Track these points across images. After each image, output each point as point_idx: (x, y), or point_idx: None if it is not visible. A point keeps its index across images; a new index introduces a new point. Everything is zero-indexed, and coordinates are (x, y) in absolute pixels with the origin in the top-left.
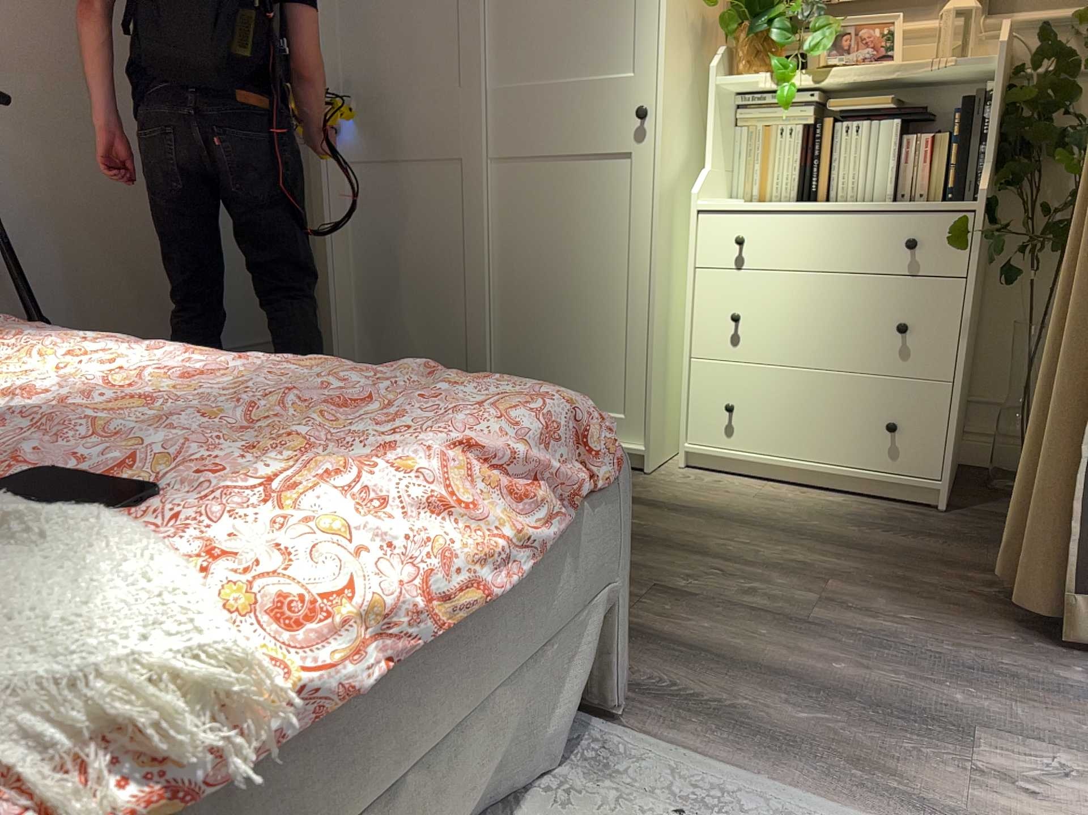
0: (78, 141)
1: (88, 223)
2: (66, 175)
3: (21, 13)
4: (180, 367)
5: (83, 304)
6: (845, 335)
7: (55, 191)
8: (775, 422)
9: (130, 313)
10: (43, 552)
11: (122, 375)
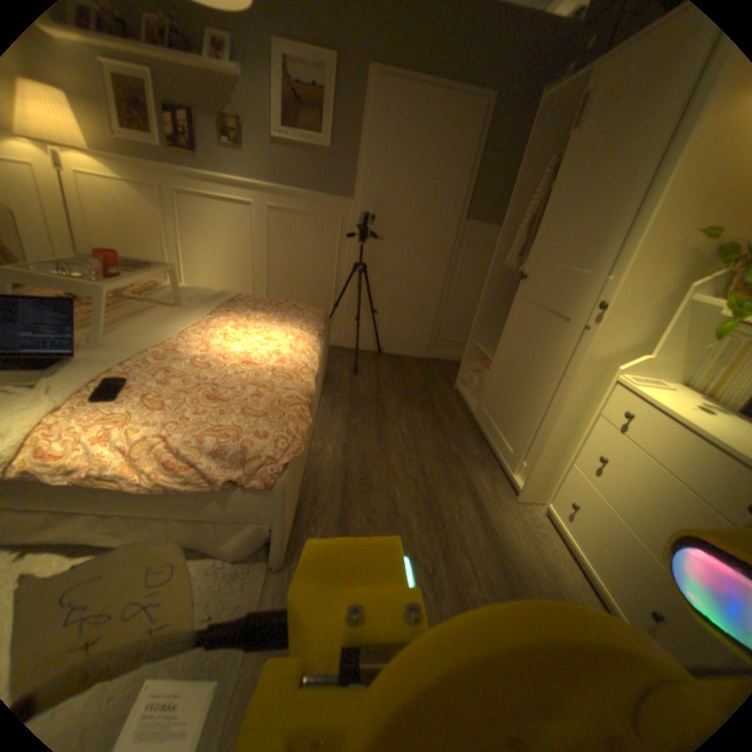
0: (412, 250)
1: (406, 280)
2: (403, 261)
3: (406, 200)
4: (275, 354)
5: (394, 308)
6: (664, 527)
7: (397, 267)
8: (595, 536)
9: (410, 316)
10: (60, 399)
11: (248, 350)
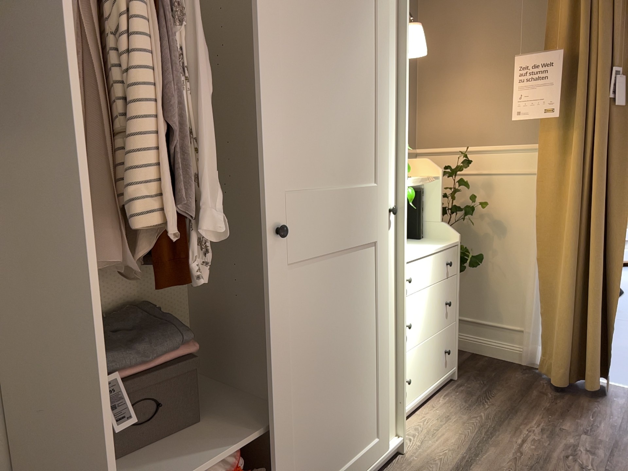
0: None
1: None
2: None
3: None
4: None
5: None
6: (435, 315)
7: None
8: (418, 376)
9: None
10: None
11: None
